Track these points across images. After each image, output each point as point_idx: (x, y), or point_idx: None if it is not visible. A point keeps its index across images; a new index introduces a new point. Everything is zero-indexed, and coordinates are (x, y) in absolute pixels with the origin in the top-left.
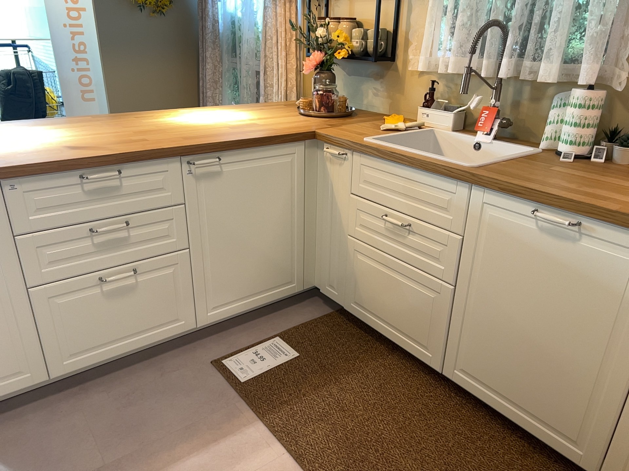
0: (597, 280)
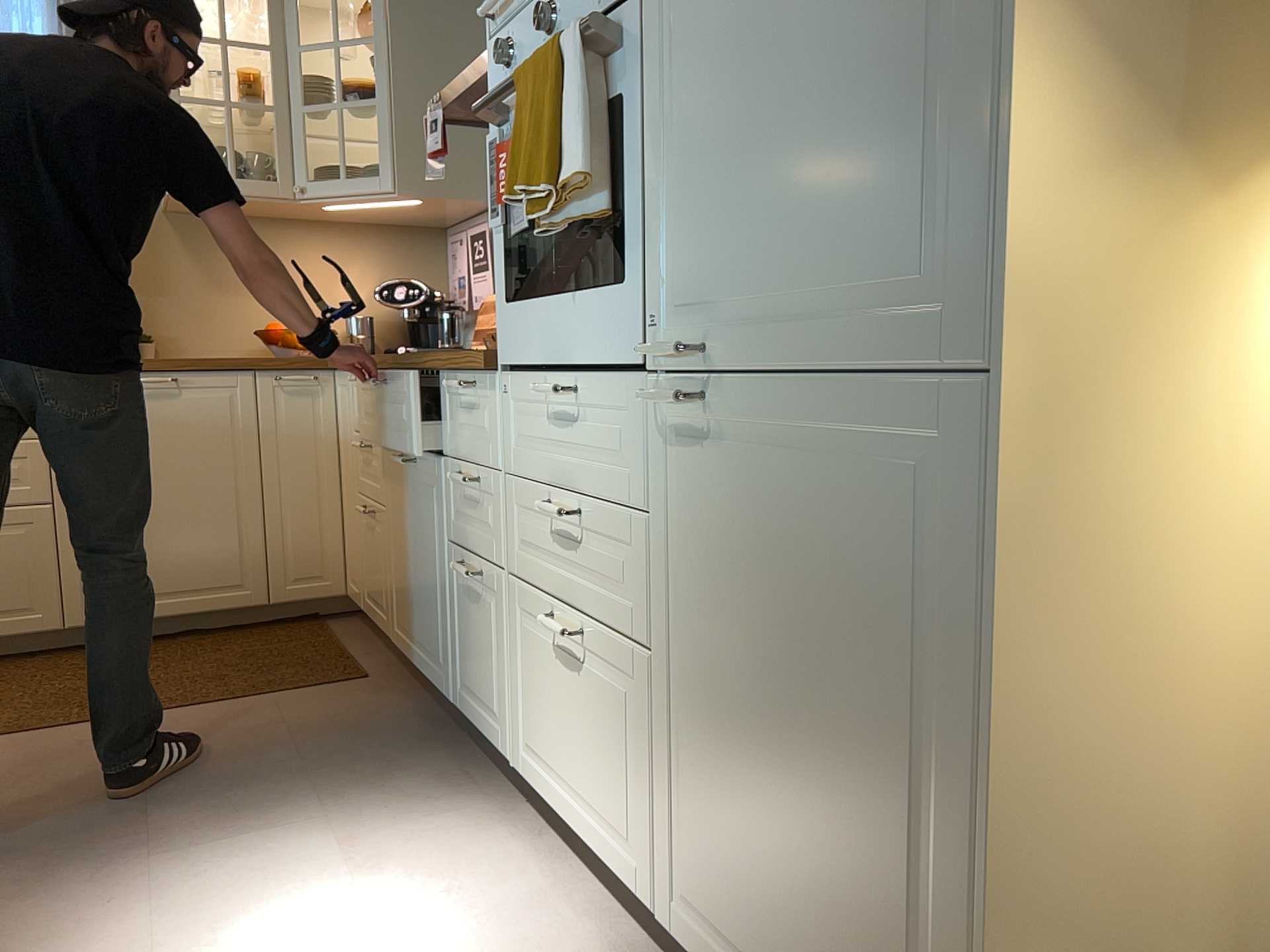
0: (206, 423)
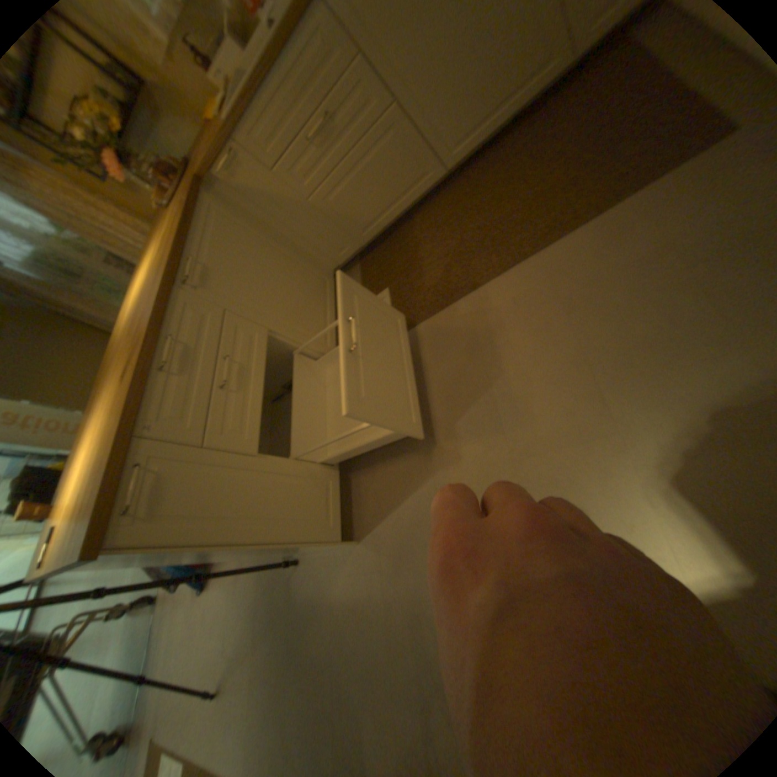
0: None
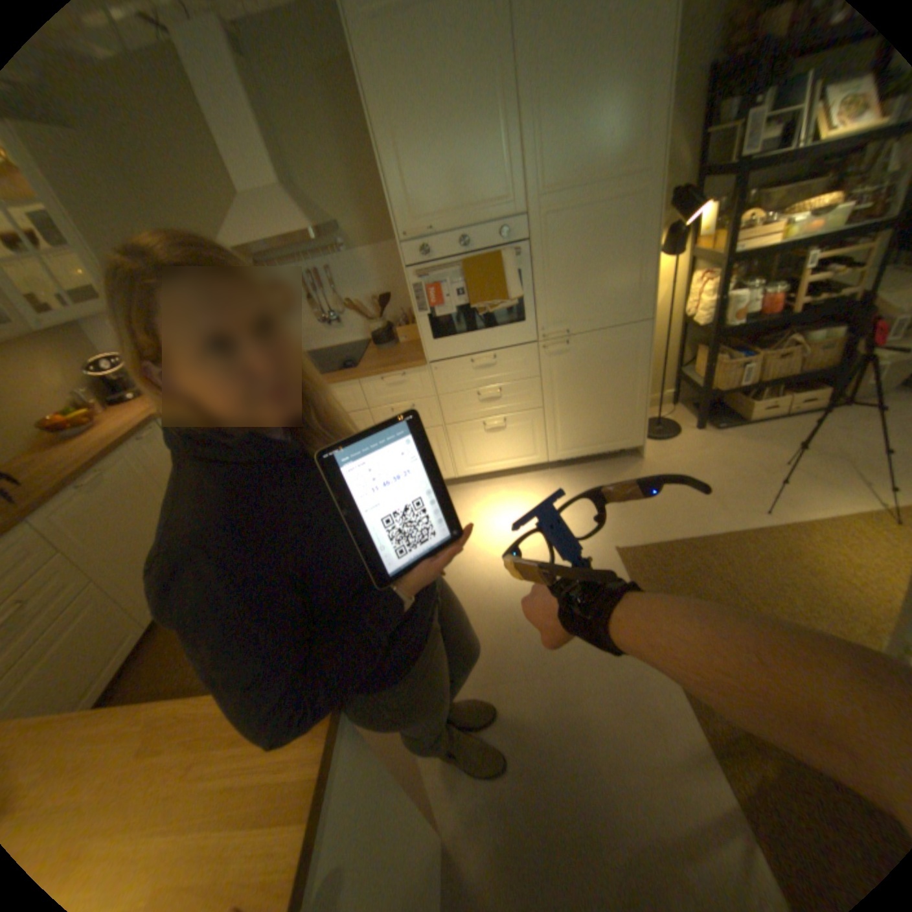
0: (124, 485)
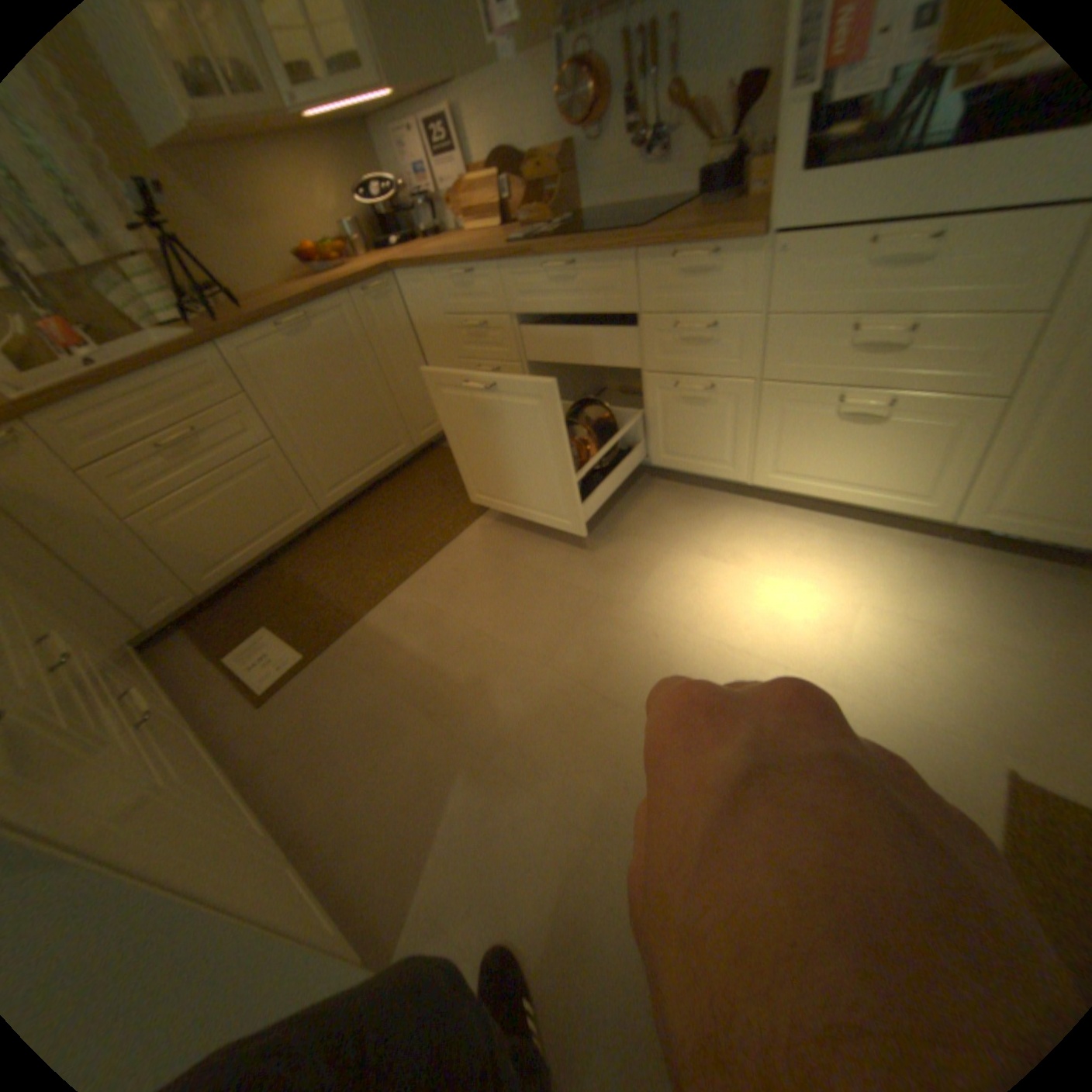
0: (334, 340)
